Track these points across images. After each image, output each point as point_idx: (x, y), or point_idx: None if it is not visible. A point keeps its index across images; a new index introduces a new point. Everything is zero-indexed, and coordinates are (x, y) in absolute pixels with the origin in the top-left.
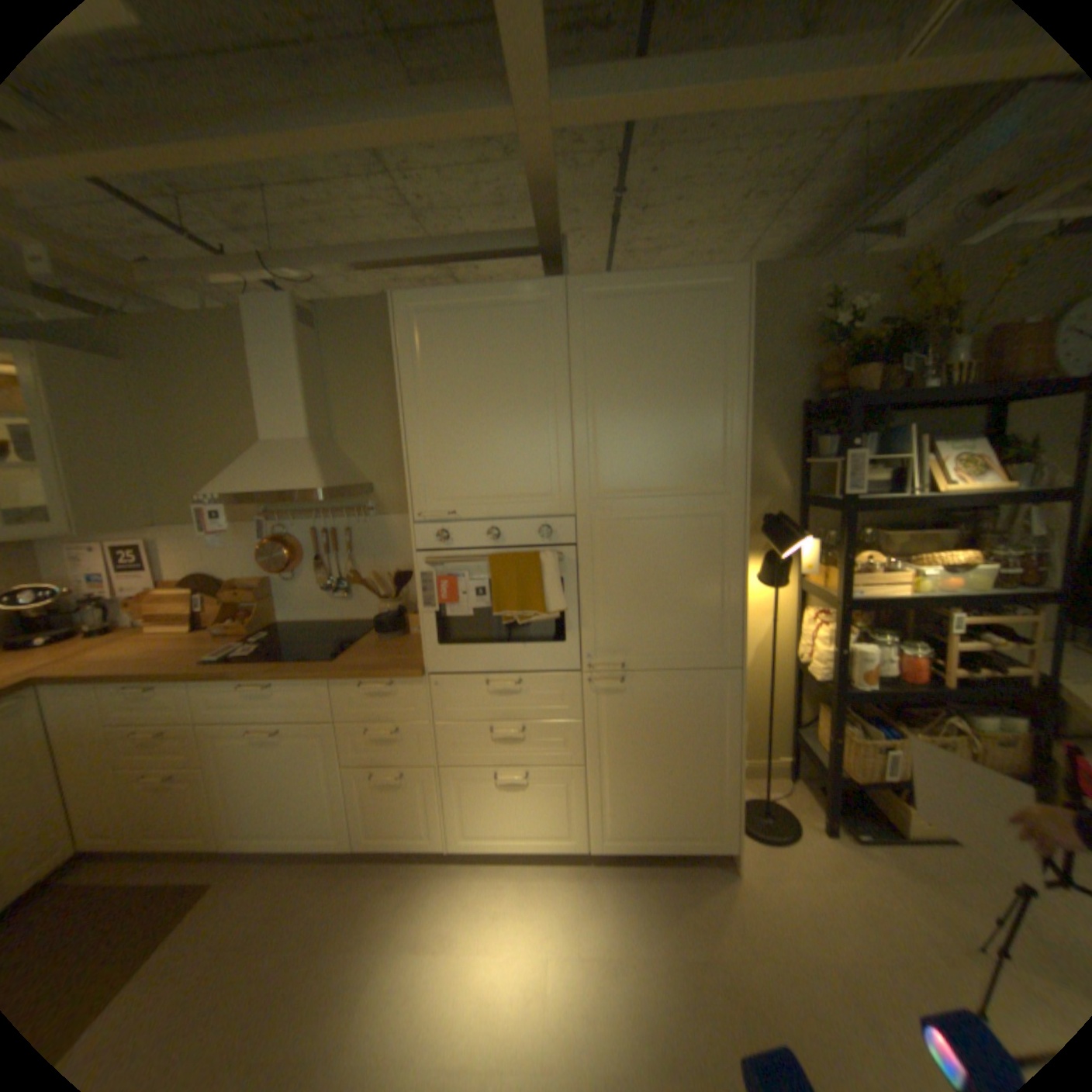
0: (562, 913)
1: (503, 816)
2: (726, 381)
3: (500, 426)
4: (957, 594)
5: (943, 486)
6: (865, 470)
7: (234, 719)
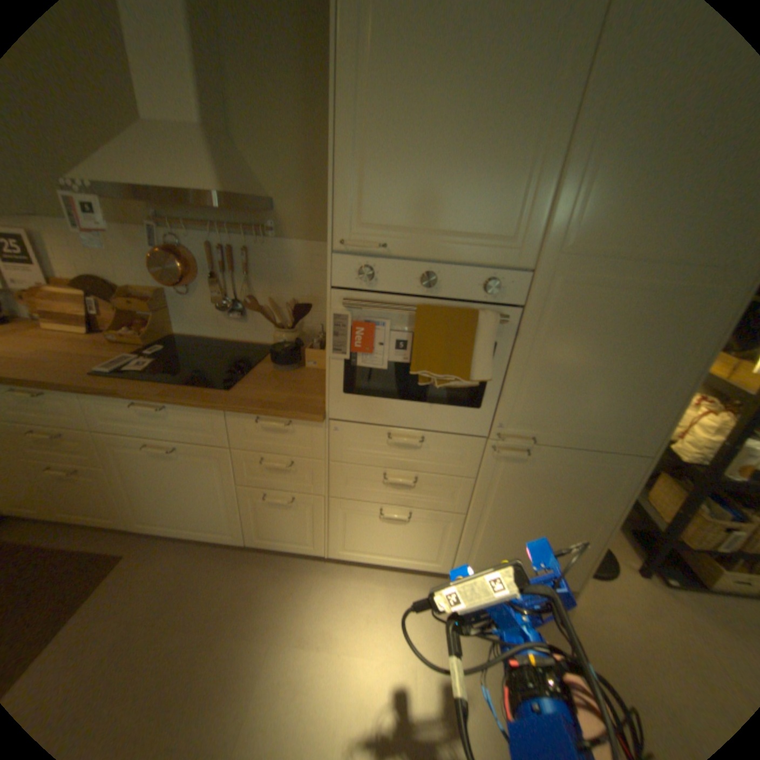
0: (427, 622)
1: (382, 540)
2: None
3: (473, 122)
4: None
5: None
6: None
7: (131, 432)
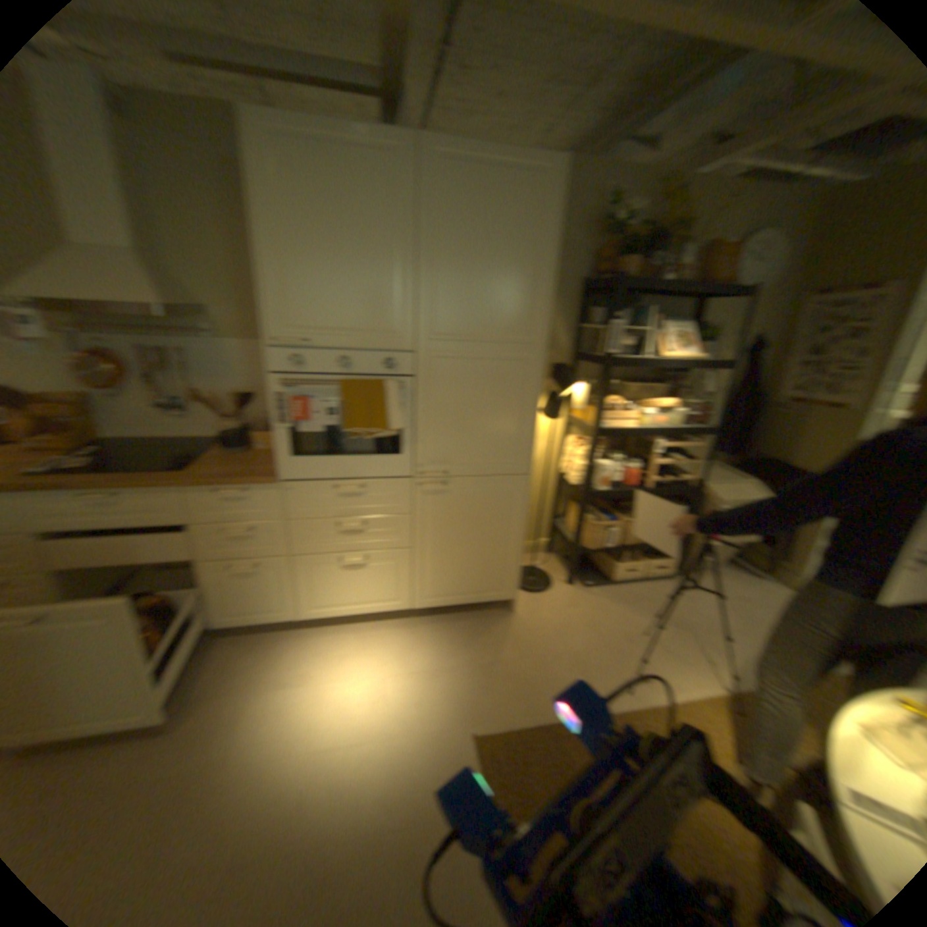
0: (397, 648)
1: (349, 588)
2: (542, 253)
3: (357, 265)
4: (664, 427)
5: (666, 353)
6: (622, 337)
7: (87, 524)
